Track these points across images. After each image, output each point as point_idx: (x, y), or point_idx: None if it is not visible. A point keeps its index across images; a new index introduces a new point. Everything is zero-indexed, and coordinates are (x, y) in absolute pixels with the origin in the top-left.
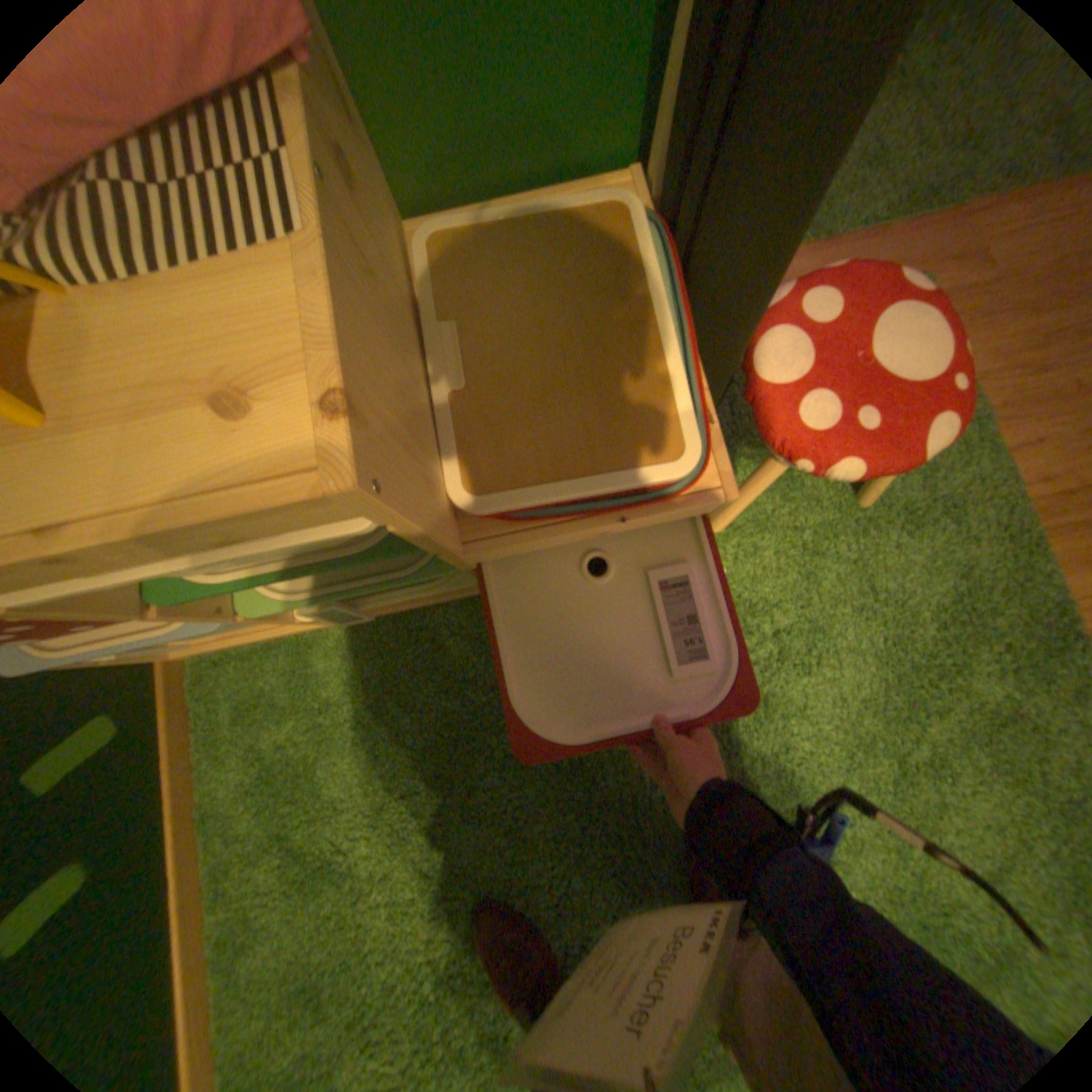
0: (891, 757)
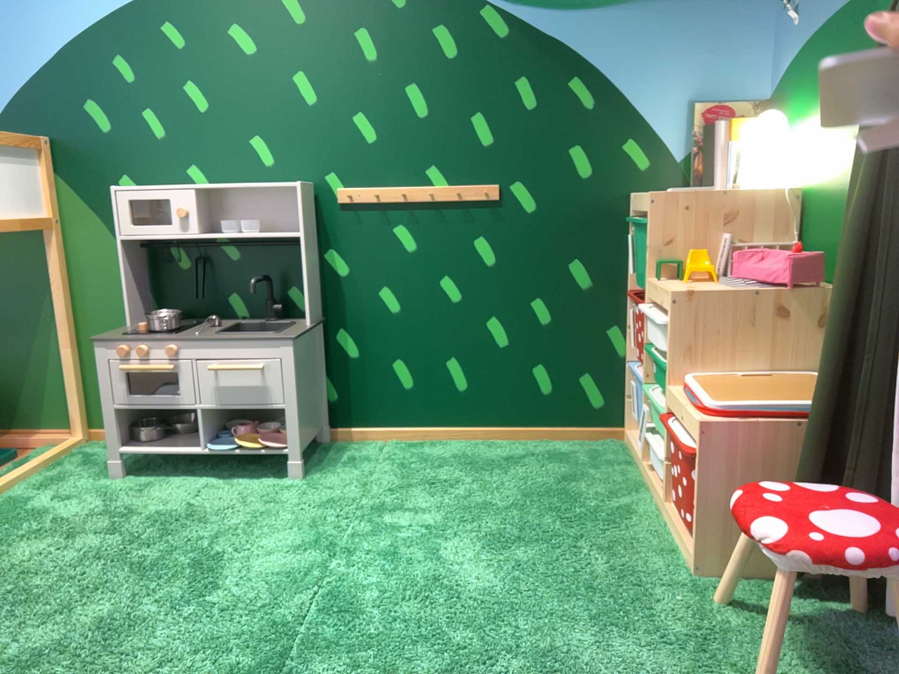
0: (518, 654)
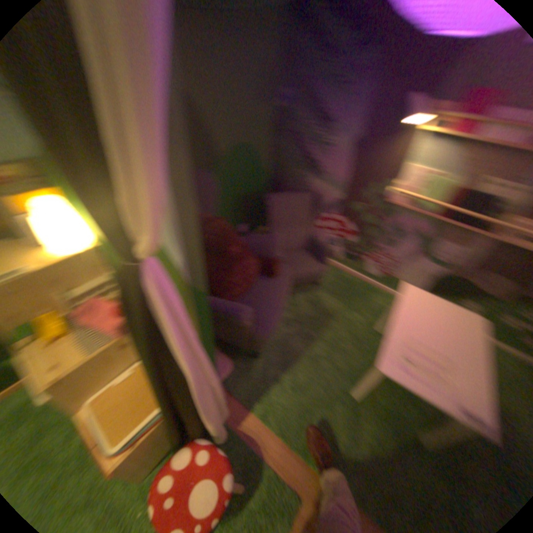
0: None
